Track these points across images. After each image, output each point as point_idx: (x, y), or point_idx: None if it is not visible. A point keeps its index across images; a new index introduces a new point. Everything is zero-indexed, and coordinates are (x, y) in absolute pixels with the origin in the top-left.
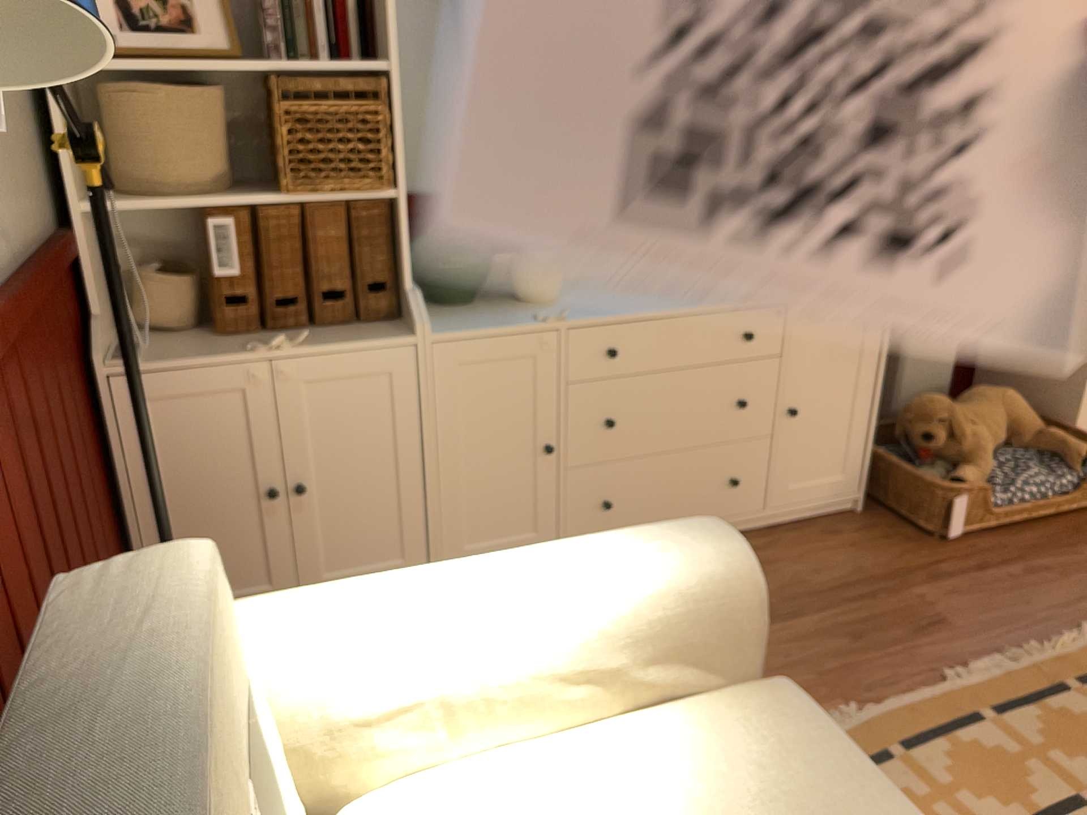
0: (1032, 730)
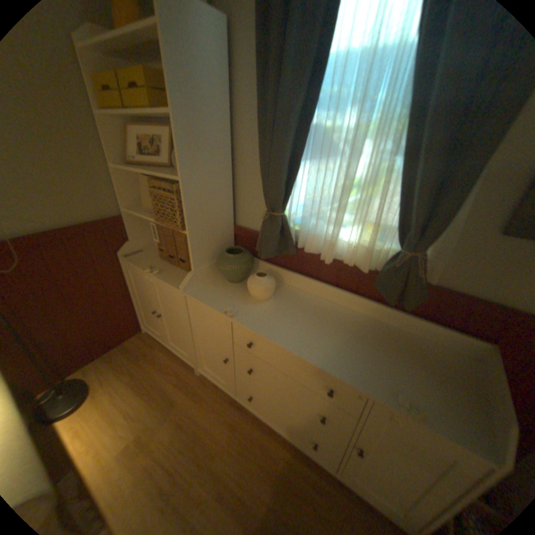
0: None
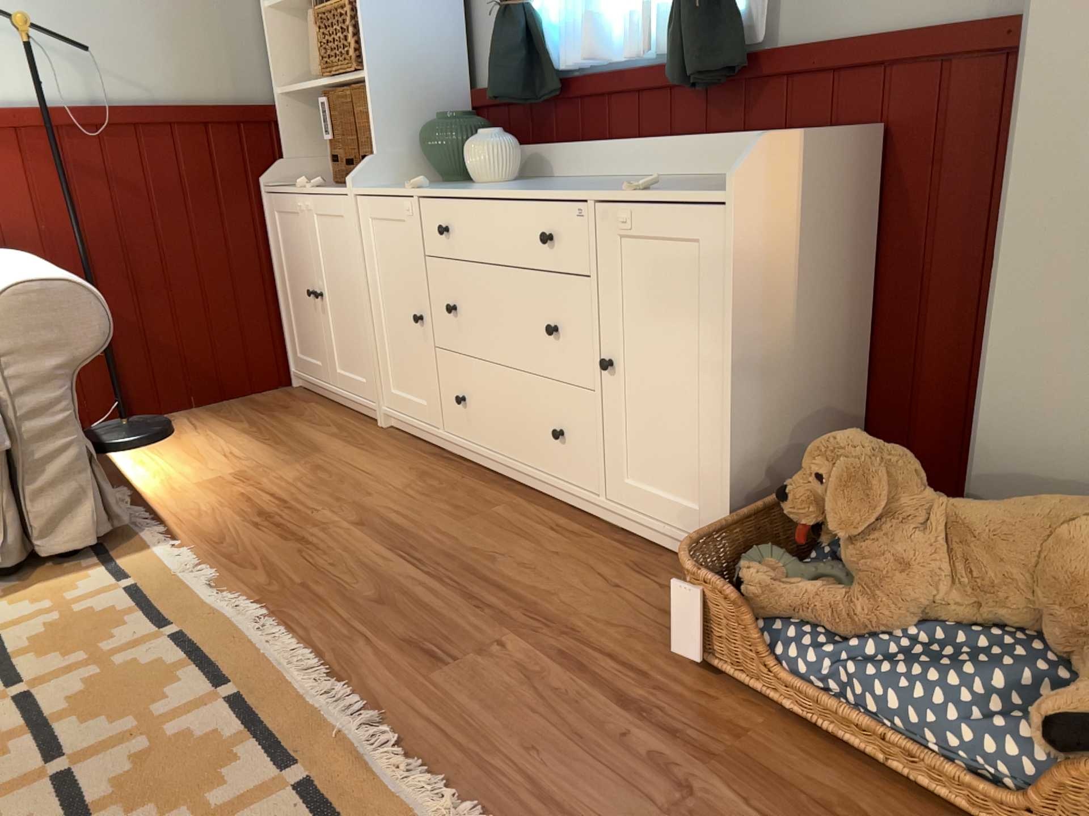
0: (194, 727)
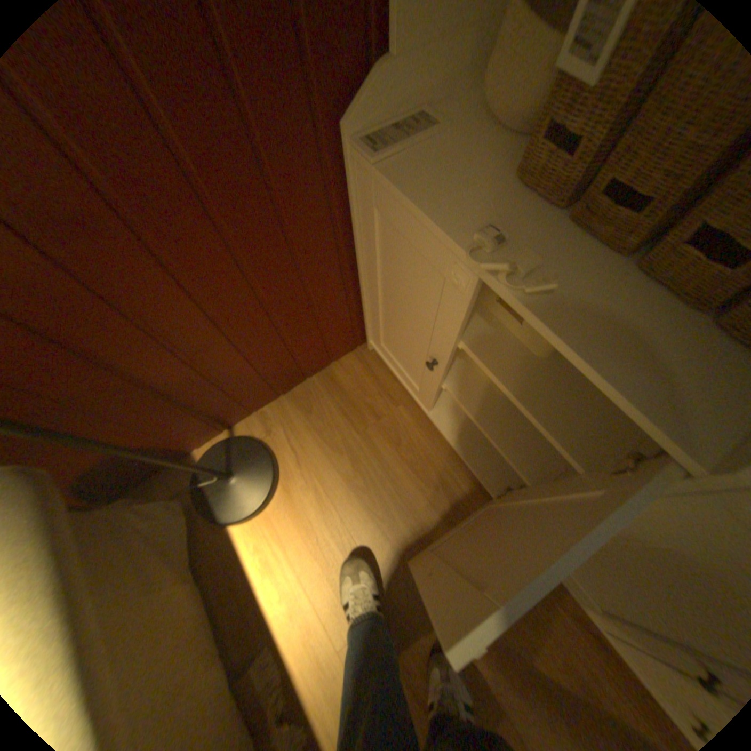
0: None
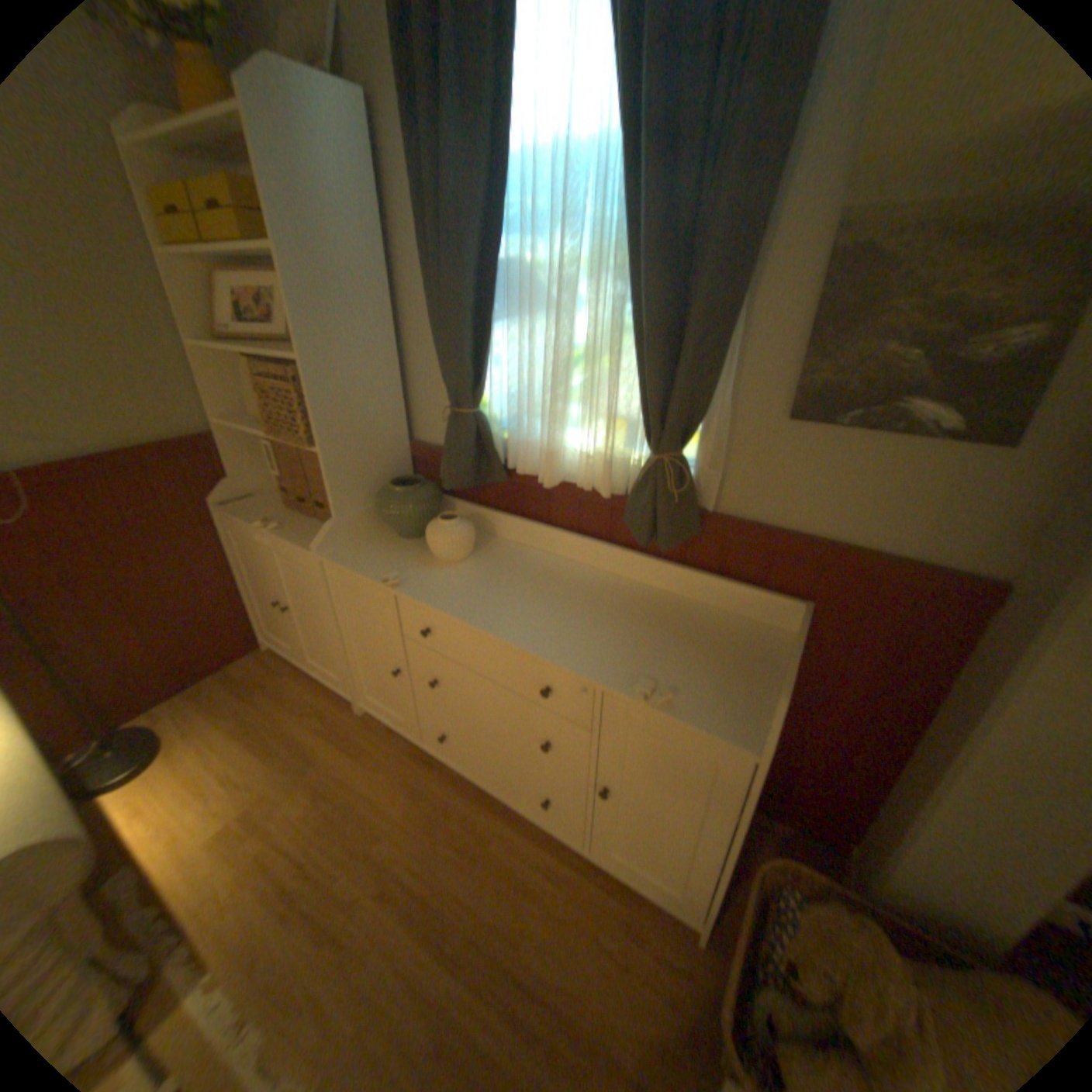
0: None
